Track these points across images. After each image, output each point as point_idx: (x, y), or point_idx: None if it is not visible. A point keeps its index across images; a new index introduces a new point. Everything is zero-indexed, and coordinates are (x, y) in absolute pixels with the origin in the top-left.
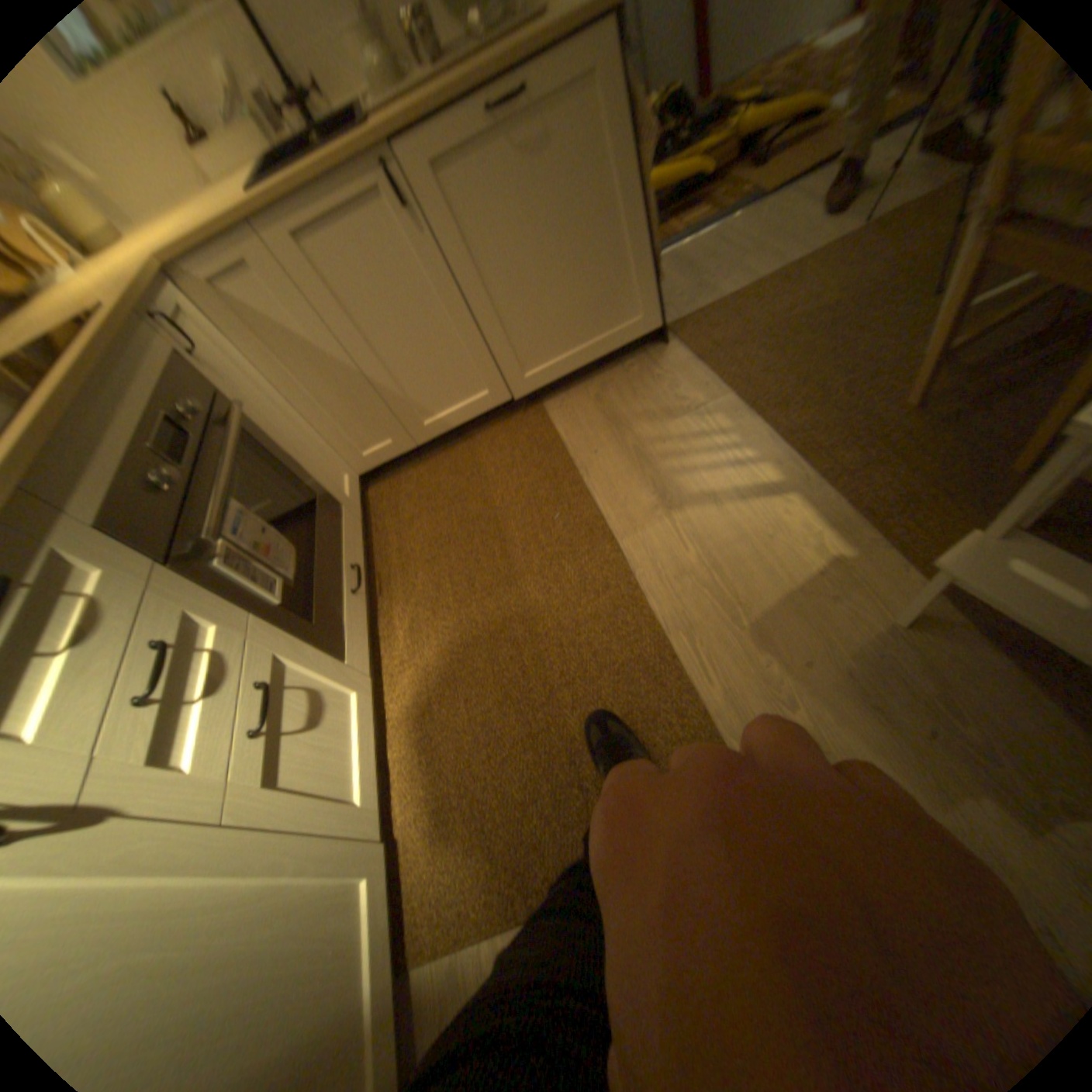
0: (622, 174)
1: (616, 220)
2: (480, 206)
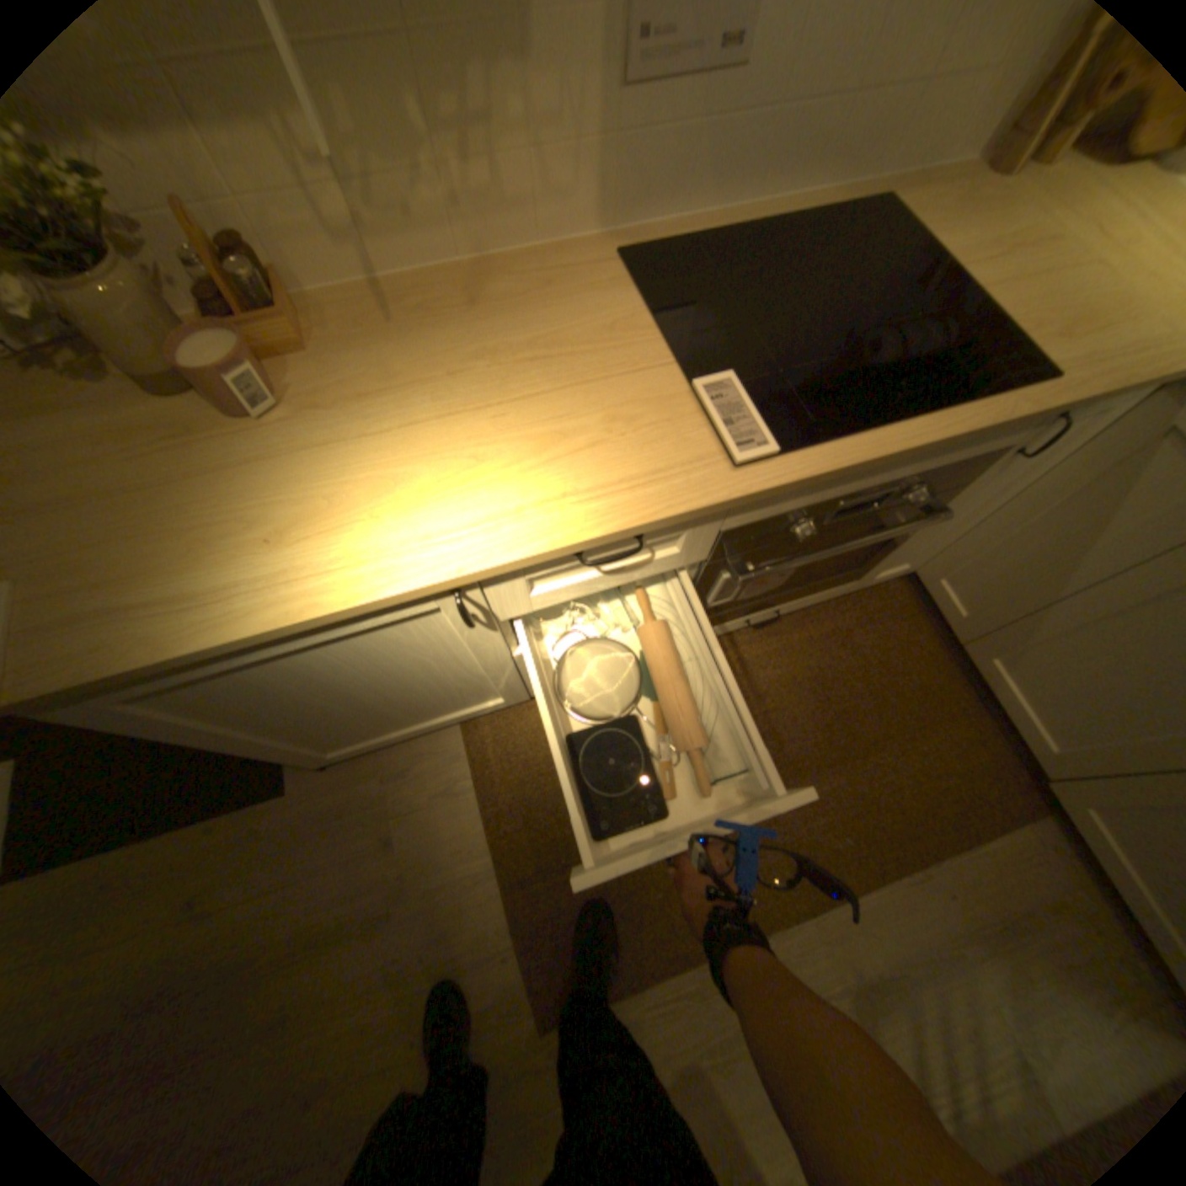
0: None
1: None
2: None
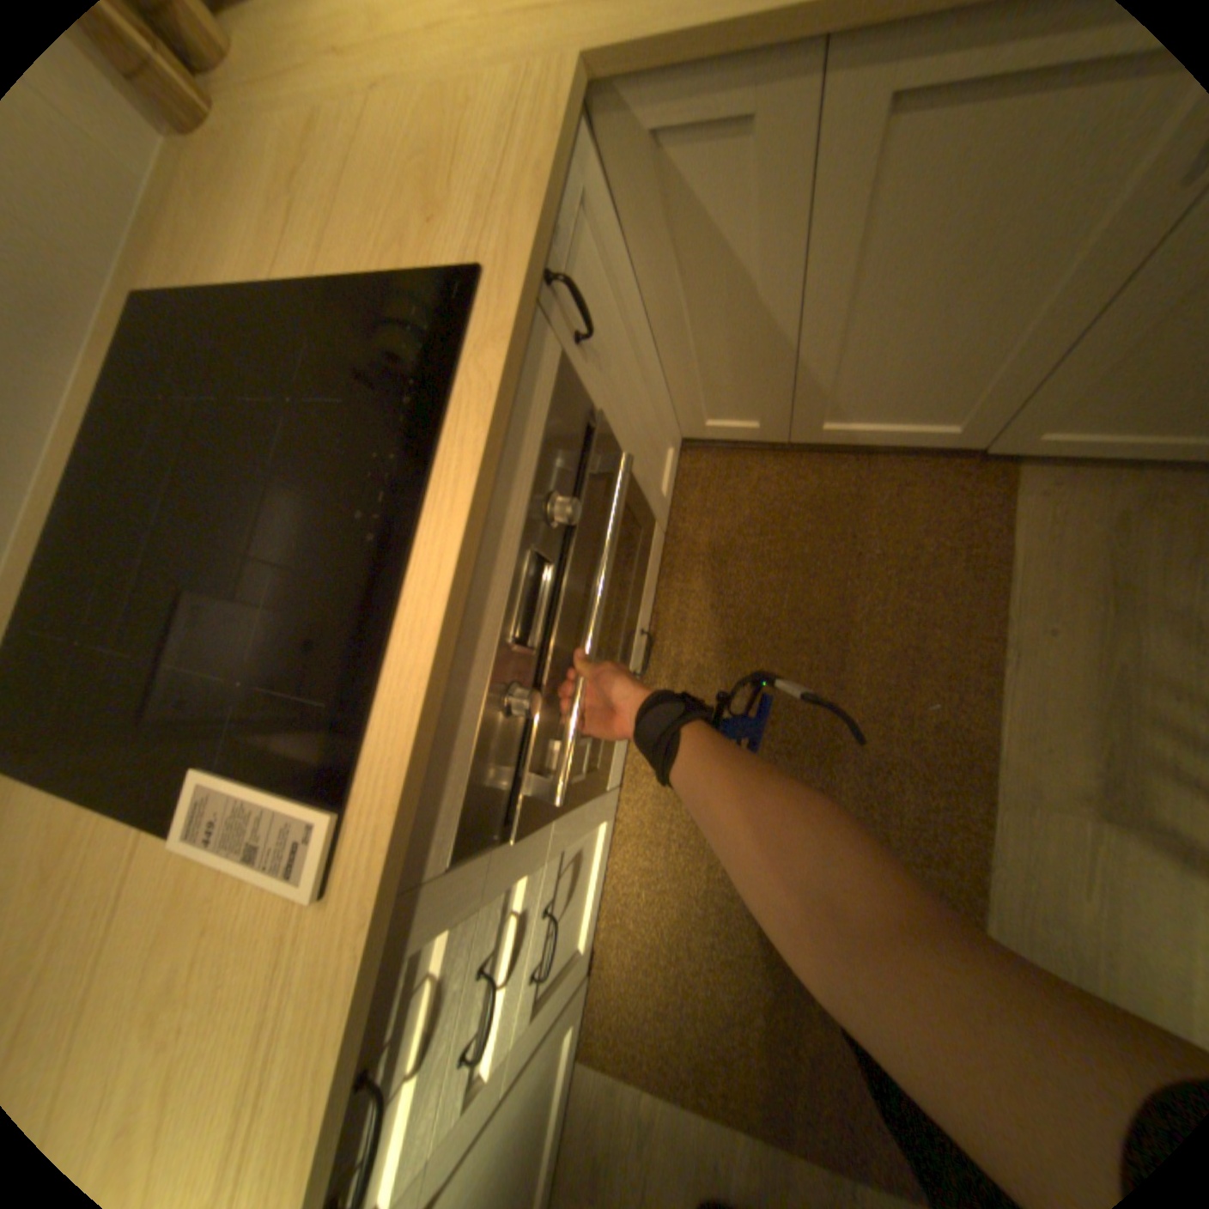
0: None
1: None
2: None
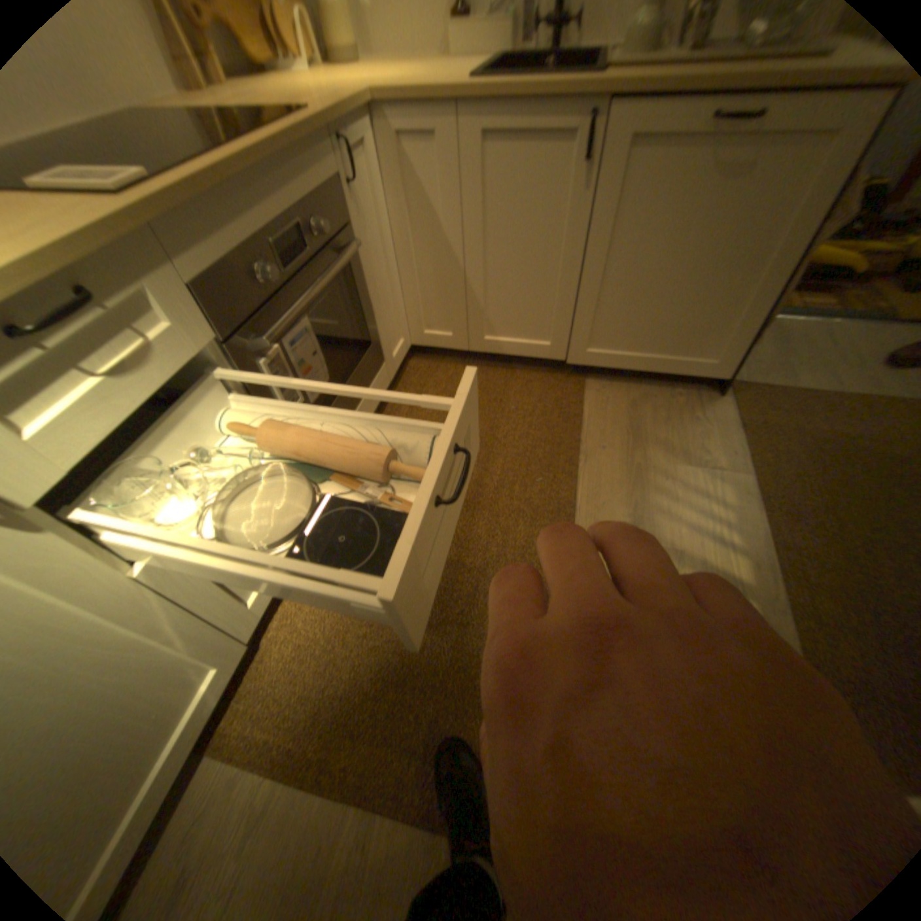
0: (789, 234)
1: (756, 271)
2: (649, 193)
